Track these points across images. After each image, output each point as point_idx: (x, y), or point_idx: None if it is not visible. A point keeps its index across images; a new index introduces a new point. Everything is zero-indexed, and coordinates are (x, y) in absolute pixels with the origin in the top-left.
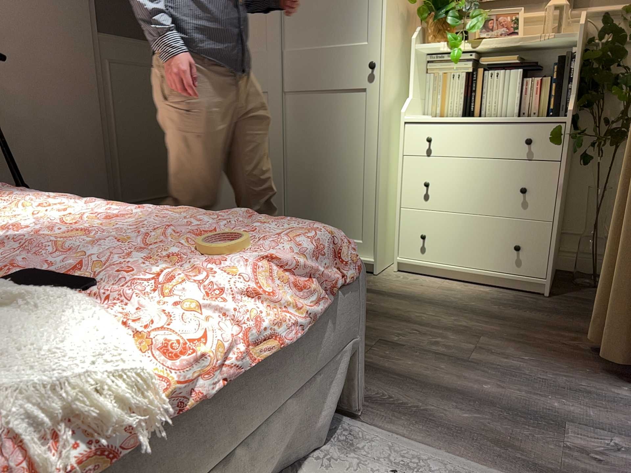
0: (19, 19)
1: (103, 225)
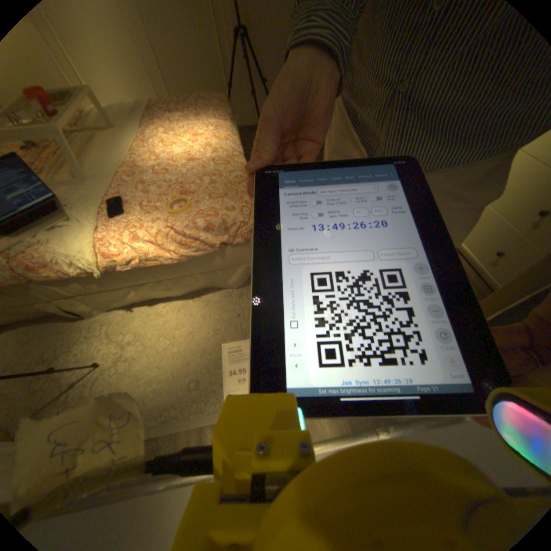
0: None
1: (183, 164)
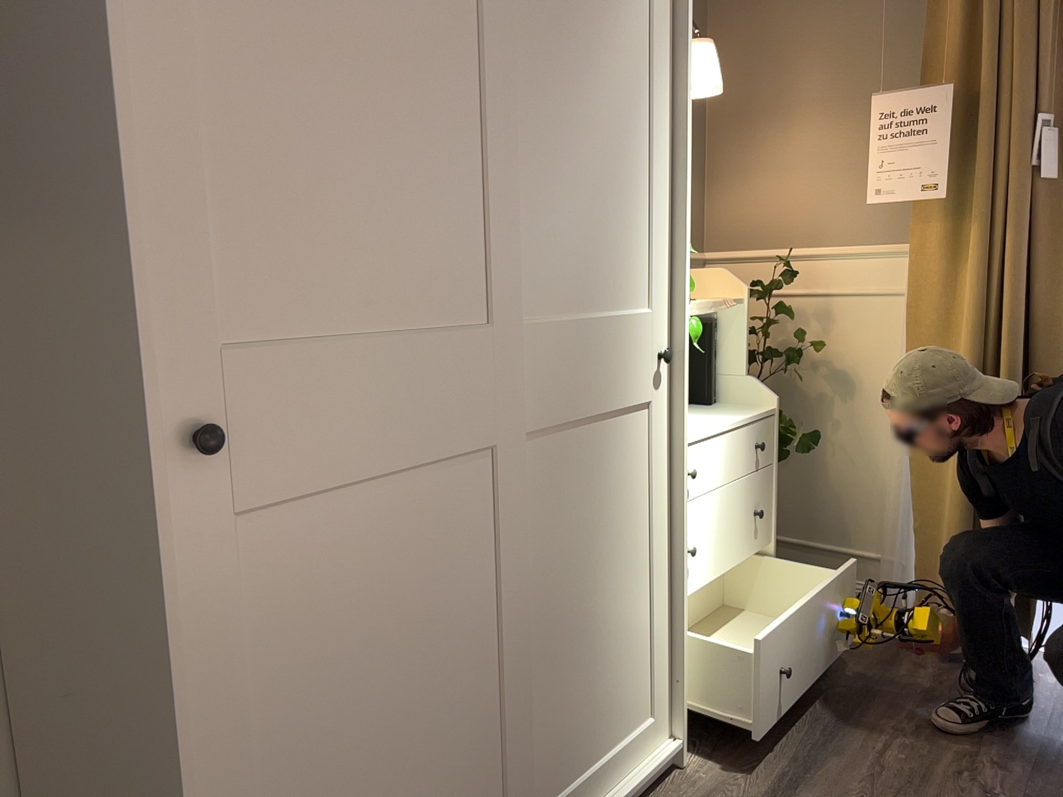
0: None
1: None
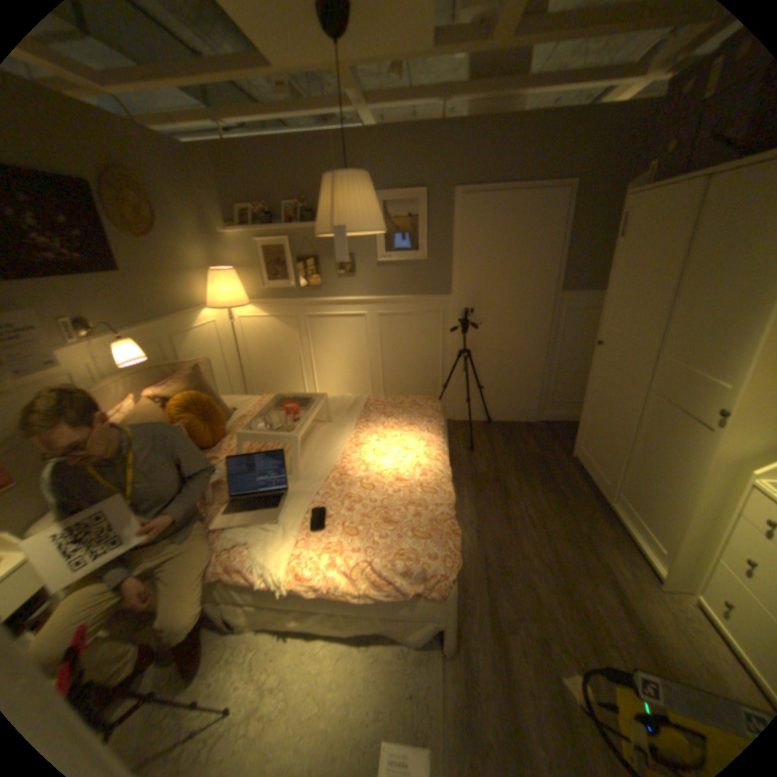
0: (502, 293)
1: (389, 483)
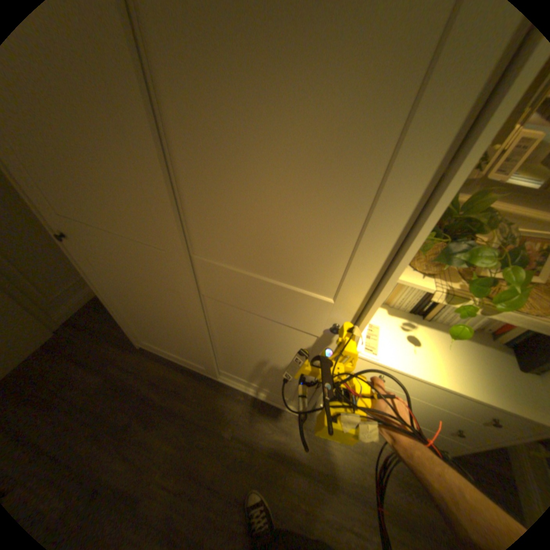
0: None
1: None
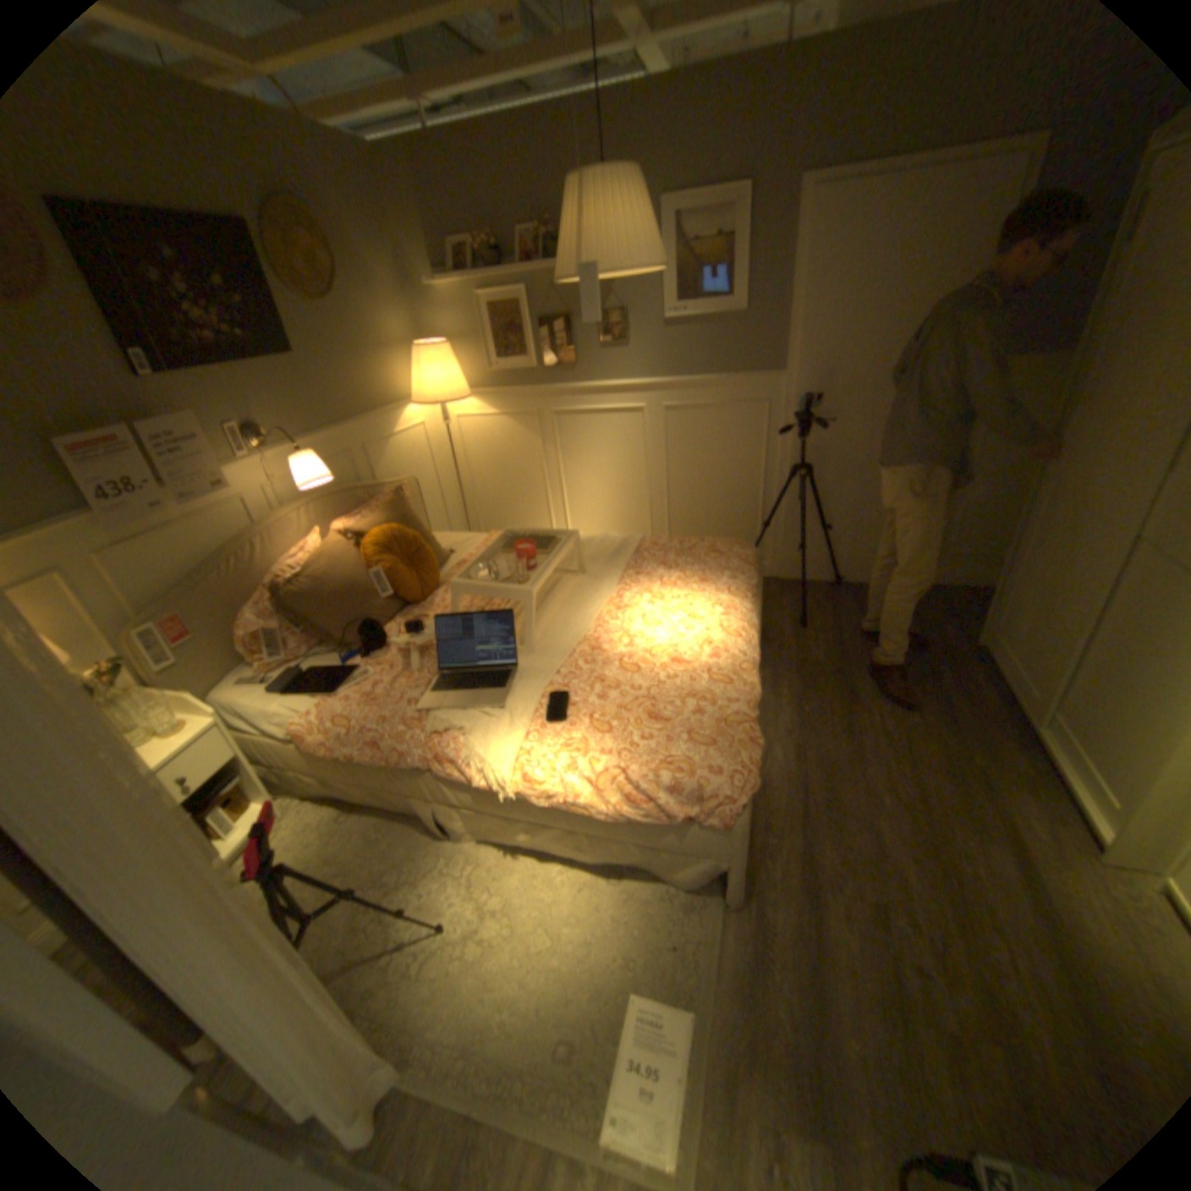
0: (879, 365)
1: (662, 666)
